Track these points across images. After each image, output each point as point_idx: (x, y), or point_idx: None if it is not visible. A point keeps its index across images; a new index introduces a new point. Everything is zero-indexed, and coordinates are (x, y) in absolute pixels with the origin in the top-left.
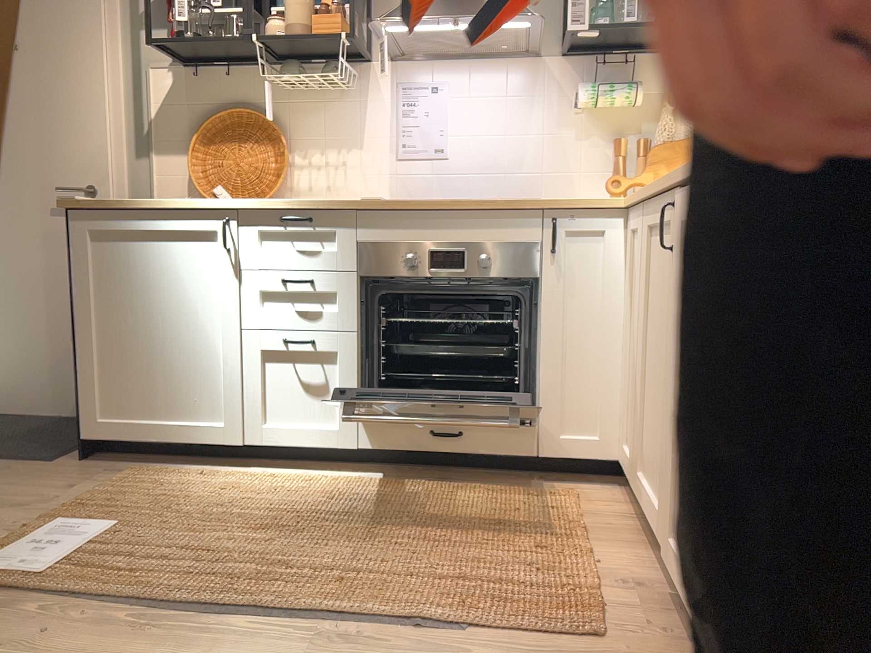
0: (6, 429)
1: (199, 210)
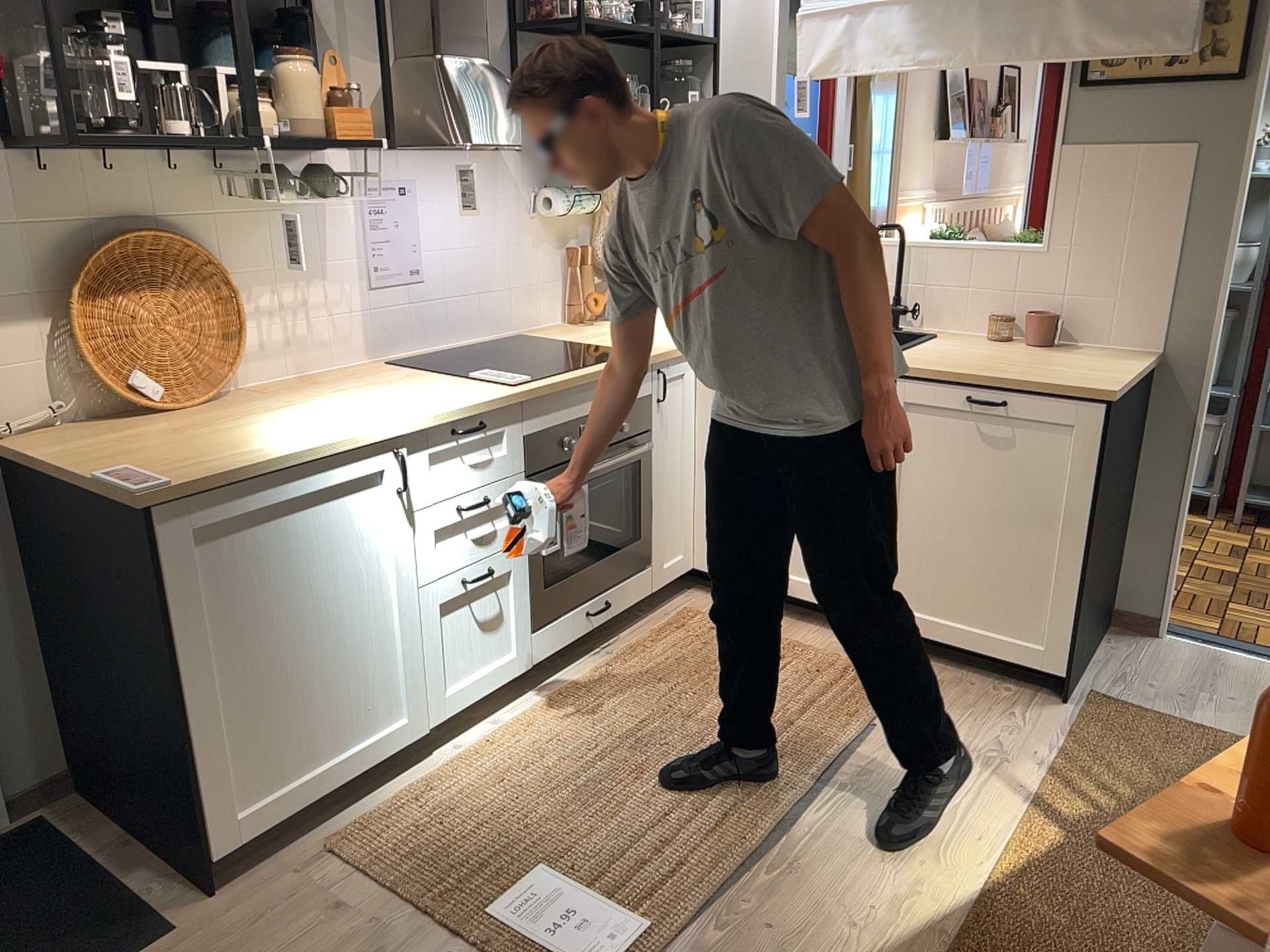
0: None
1: (363, 447)
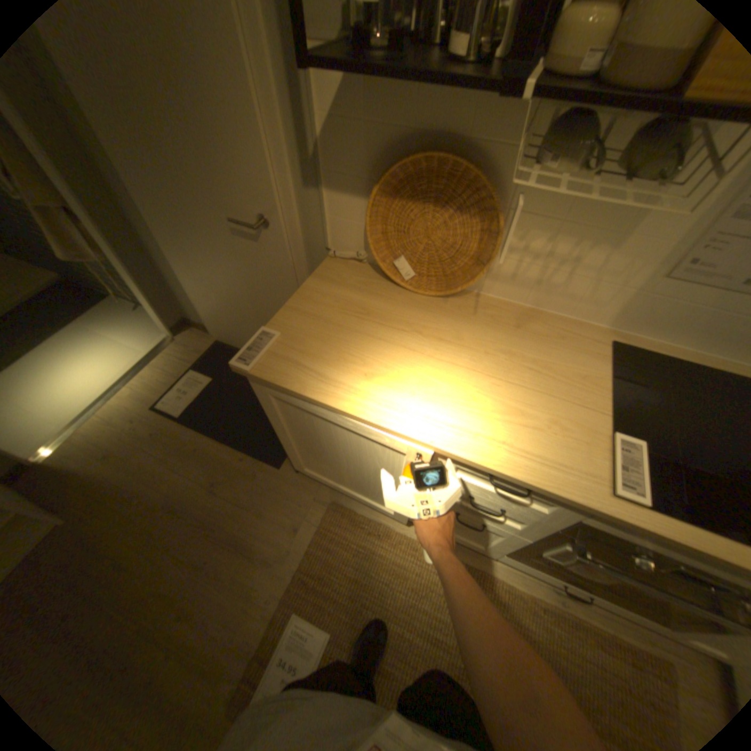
0: (246, 388)
1: (391, 433)
